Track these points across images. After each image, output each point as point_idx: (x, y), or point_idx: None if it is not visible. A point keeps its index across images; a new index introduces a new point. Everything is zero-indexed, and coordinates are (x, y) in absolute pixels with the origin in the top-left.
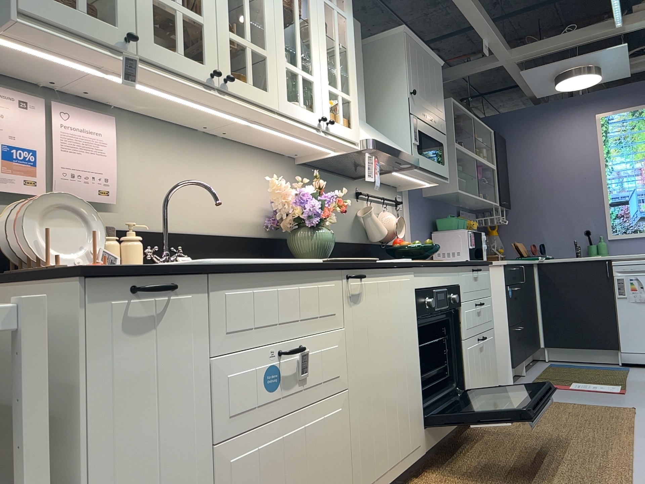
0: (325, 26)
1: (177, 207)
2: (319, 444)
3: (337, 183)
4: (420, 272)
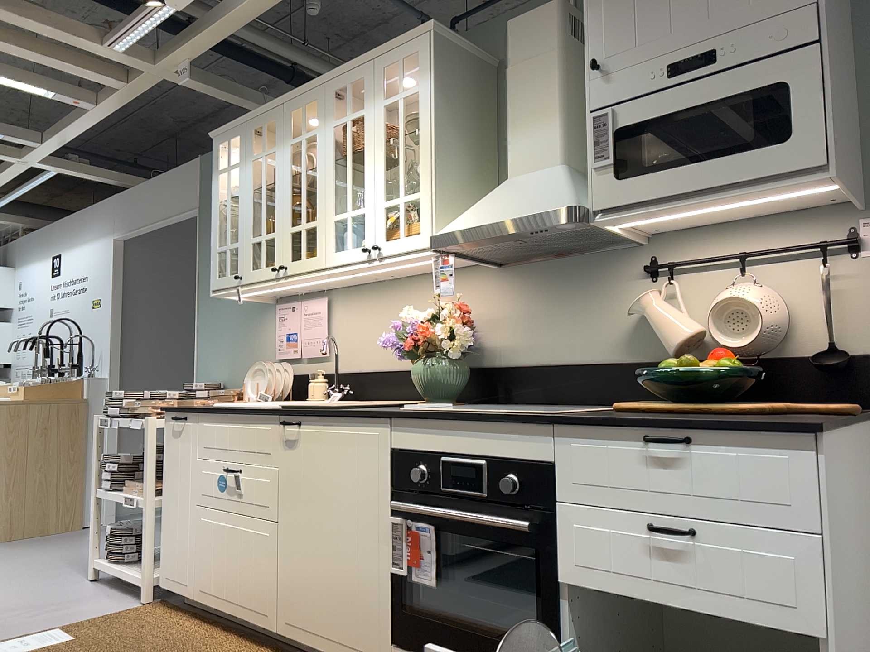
0: (383, 134)
1: (367, 350)
2: (249, 548)
3: (588, 265)
4: (406, 426)
